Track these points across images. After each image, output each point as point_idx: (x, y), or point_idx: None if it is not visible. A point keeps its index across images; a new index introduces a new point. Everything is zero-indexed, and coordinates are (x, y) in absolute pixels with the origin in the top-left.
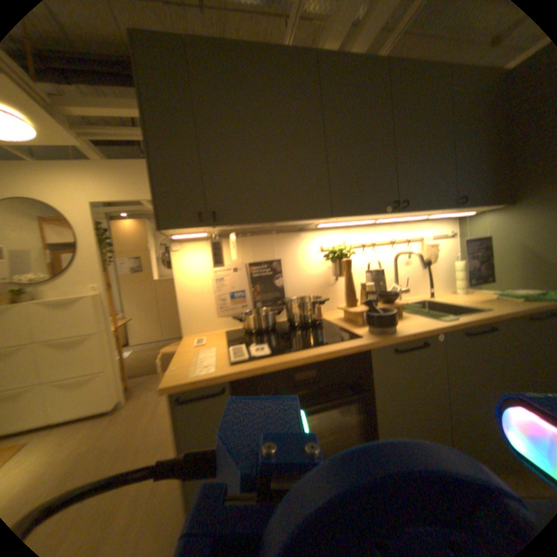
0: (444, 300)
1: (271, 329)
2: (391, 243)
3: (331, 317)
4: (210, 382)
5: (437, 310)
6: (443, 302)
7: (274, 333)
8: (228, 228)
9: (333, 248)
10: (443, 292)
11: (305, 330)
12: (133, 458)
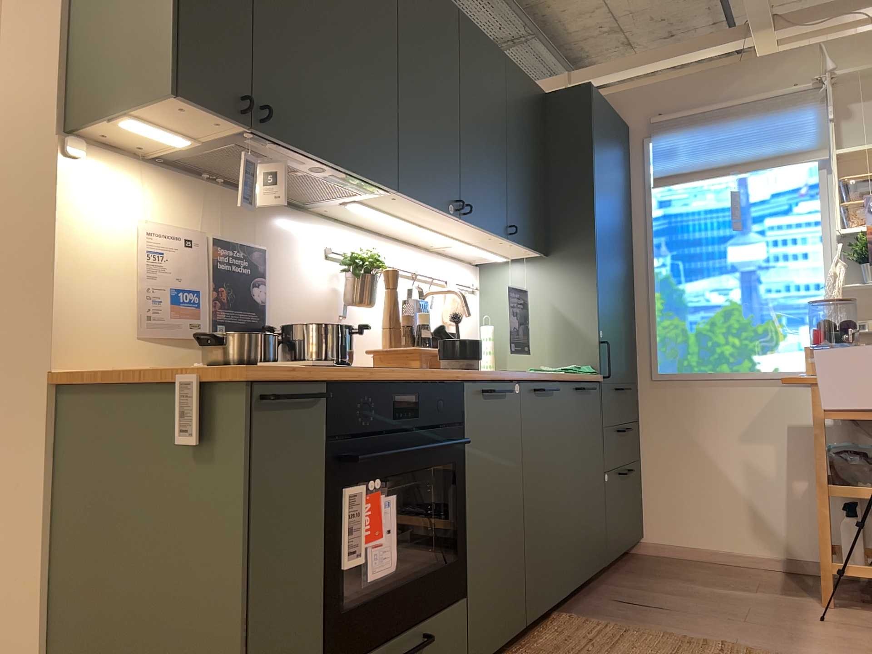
0: None
1: None
2: (409, 278)
3: None
4: (309, 376)
5: None
6: None
7: None
8: (264, 146)
9: (354, 253)
10: None
11: None
12: None
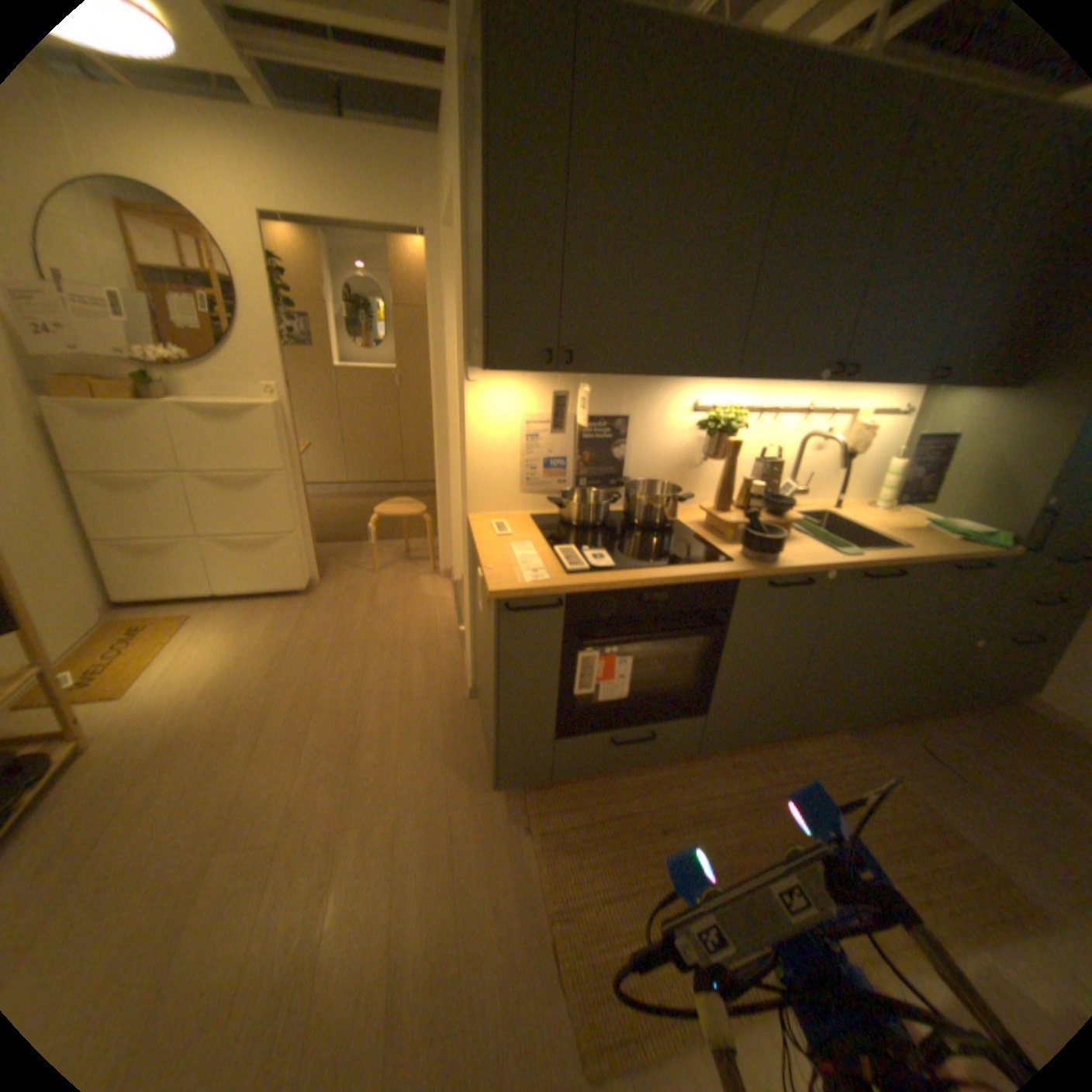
0: (853, 516)
1: (599, 524)
2: (805, 410)
3: (685, 517)
4: (547, 592)
5: (837, 529)
6: (850, 517)
7: (603, 530)
8: (580, 374)
9: (716, 412)
10: (857, 500)
11: (650, 534)
12: (364, 656)
